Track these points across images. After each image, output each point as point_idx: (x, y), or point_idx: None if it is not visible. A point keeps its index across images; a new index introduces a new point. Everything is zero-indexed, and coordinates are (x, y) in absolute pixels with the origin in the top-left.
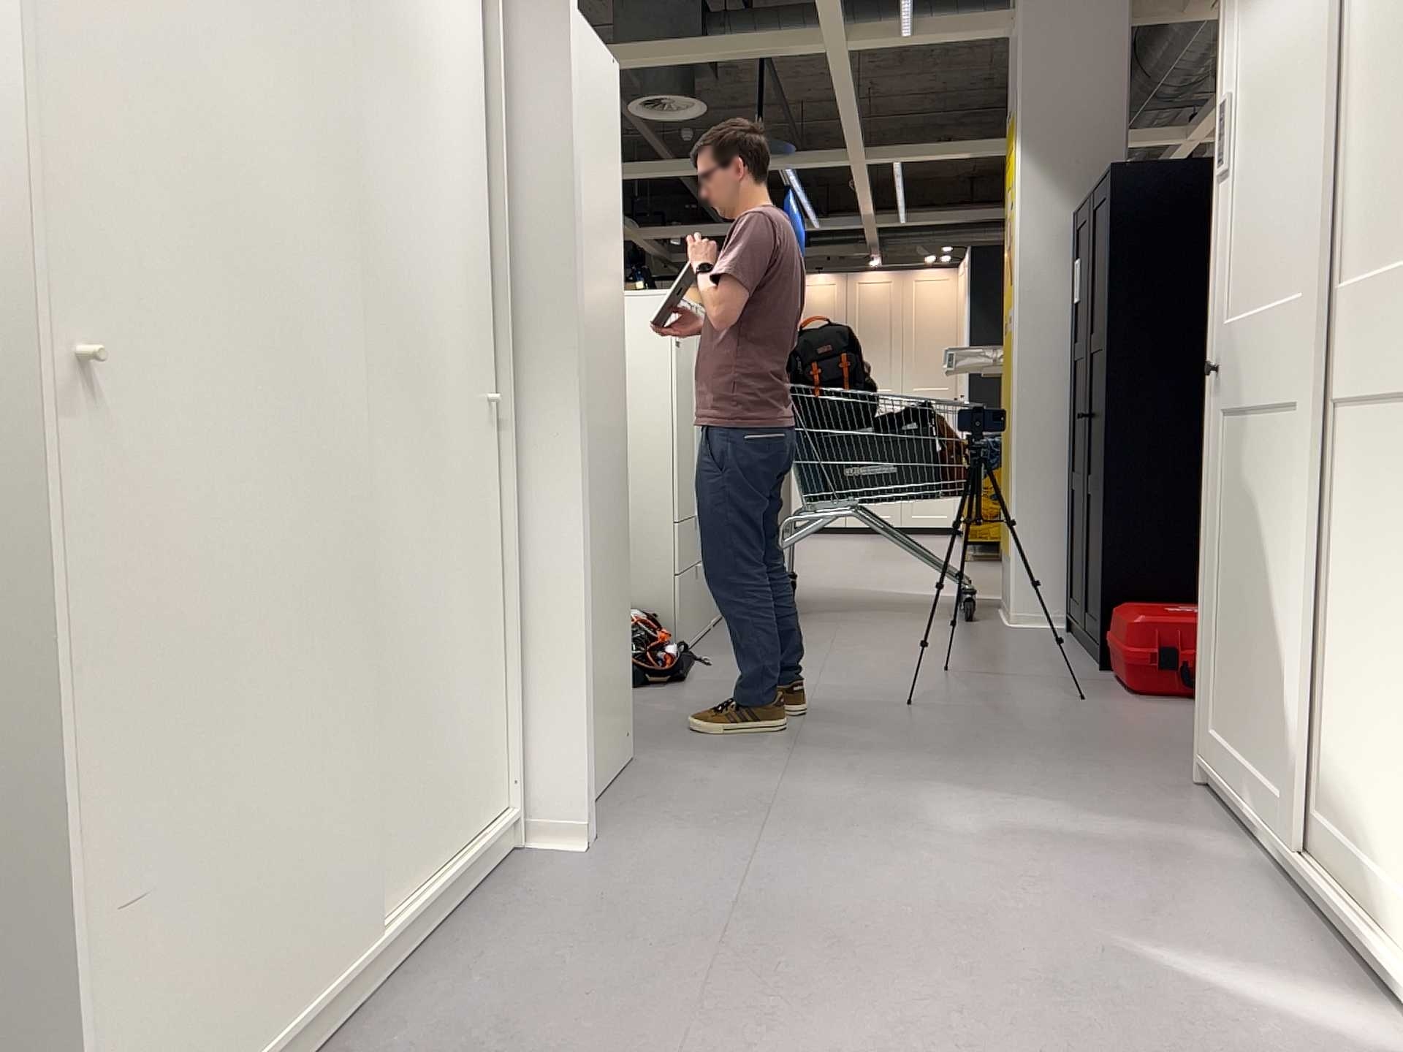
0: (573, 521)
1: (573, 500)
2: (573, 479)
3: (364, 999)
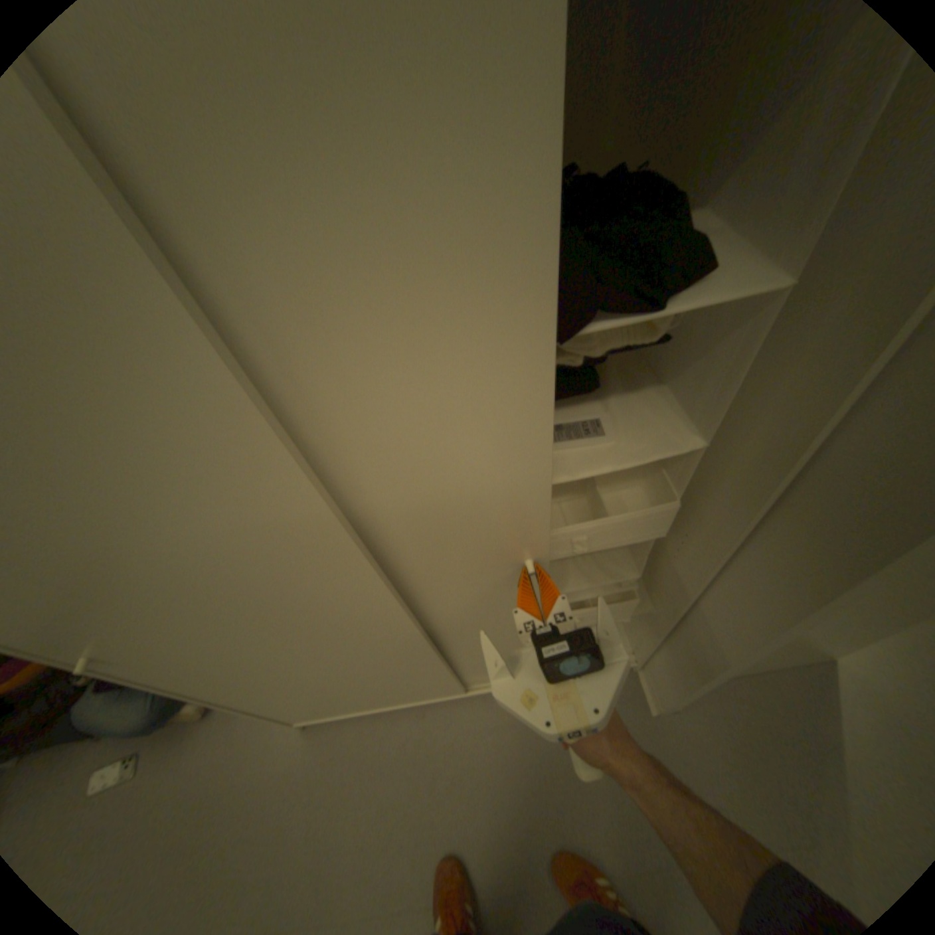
0: (792, 618)
1: (804, 610)
2: (816, 601)
3: (451, 700)
